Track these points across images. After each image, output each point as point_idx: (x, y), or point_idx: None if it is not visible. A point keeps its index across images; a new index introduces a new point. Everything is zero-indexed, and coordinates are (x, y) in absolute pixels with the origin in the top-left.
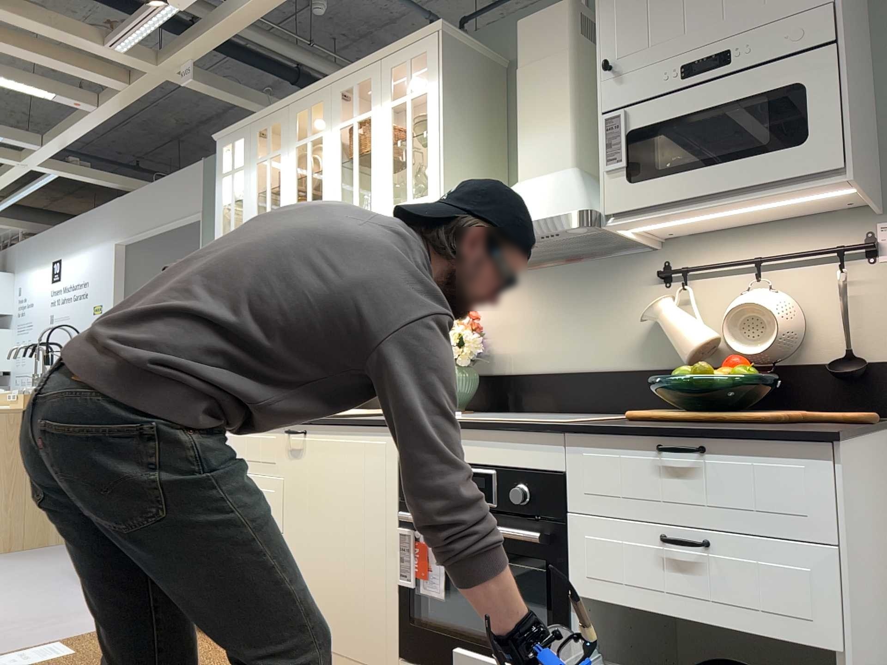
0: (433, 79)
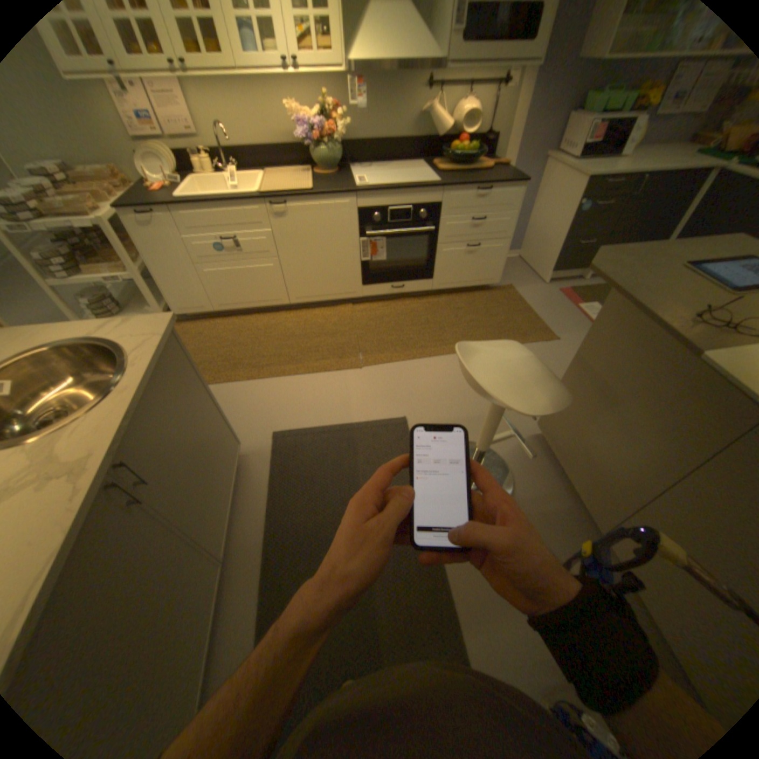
0: None
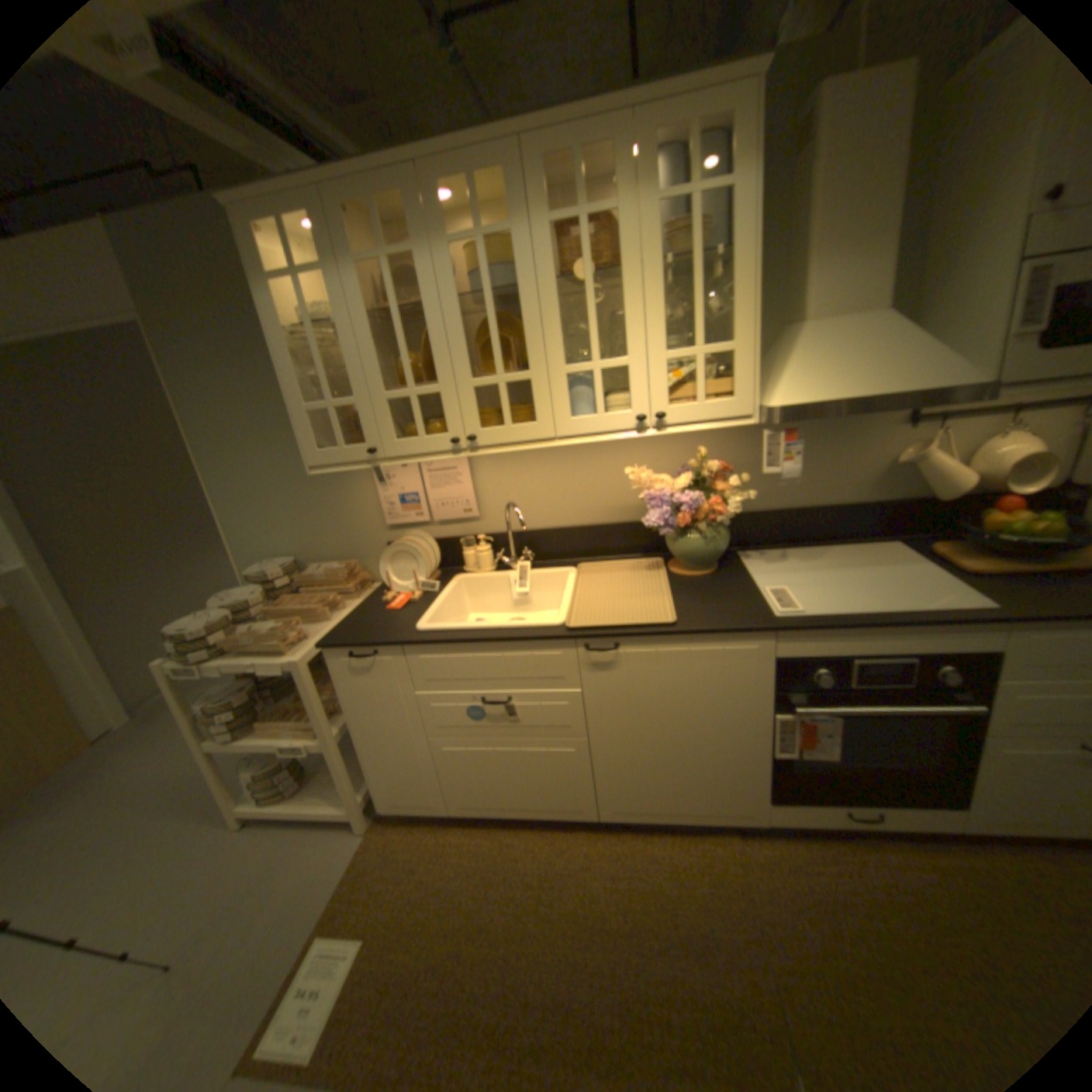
0: (751, 164)
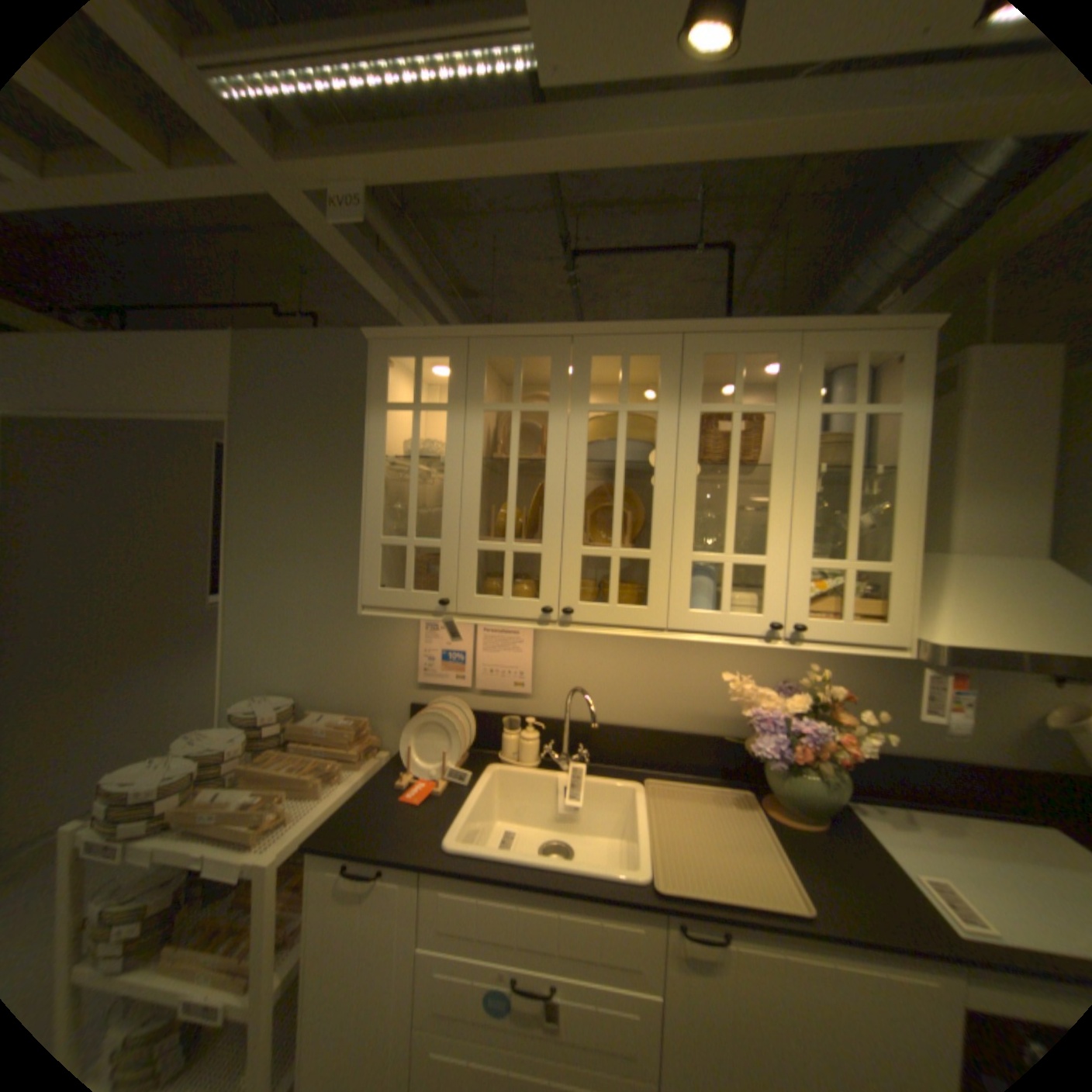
0: (920, 398)
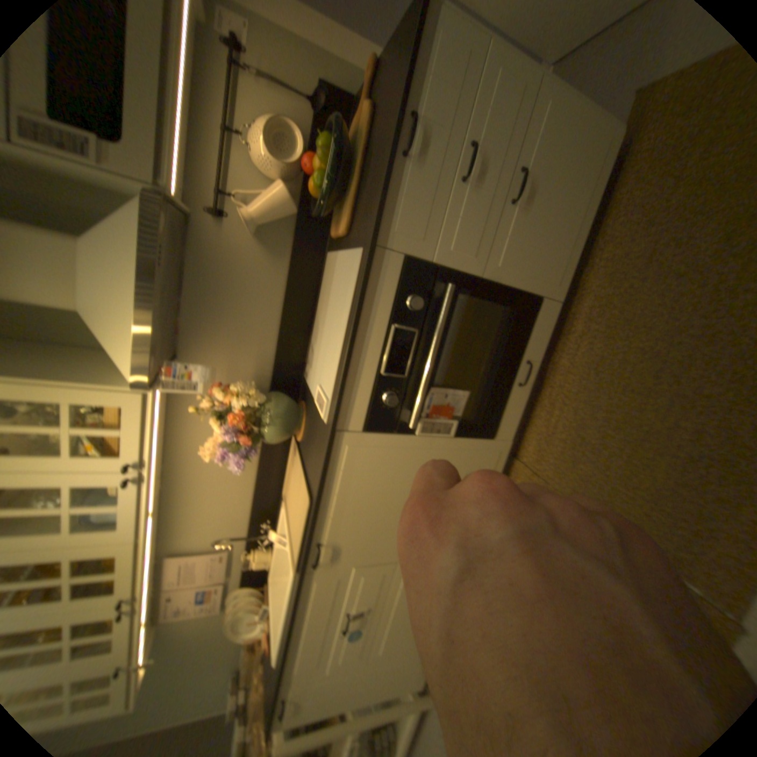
0: None
